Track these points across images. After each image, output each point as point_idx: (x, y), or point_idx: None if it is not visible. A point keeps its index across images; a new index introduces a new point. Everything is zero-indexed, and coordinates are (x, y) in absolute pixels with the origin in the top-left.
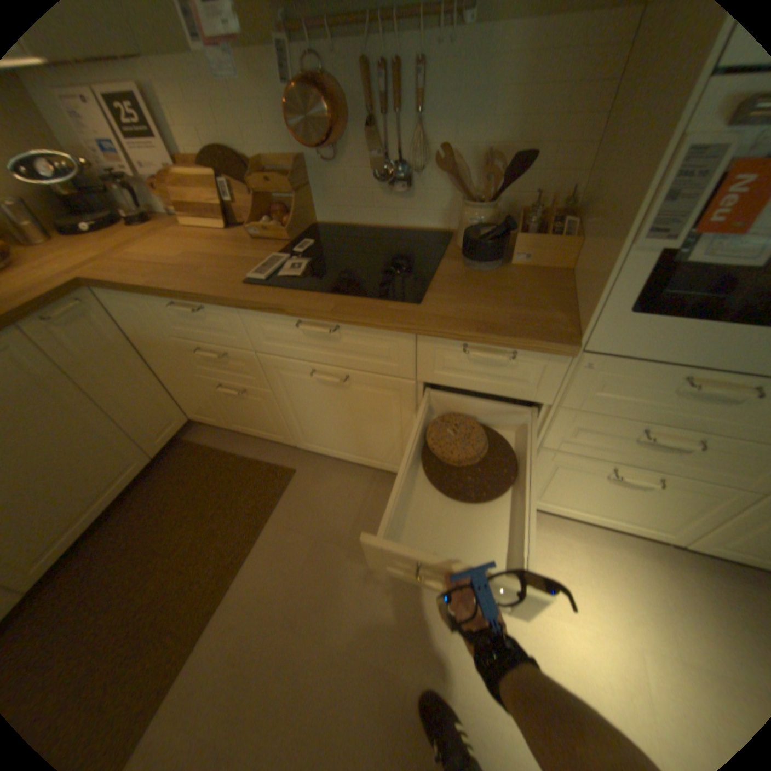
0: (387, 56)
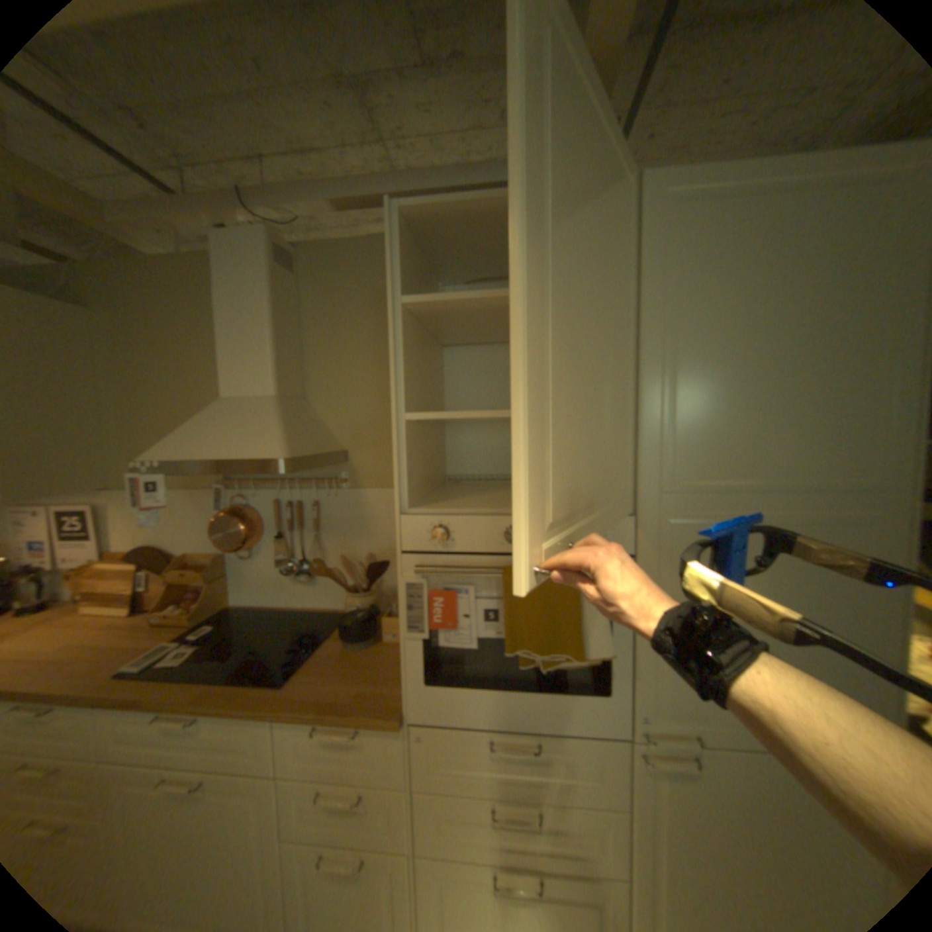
0: (292, 500)
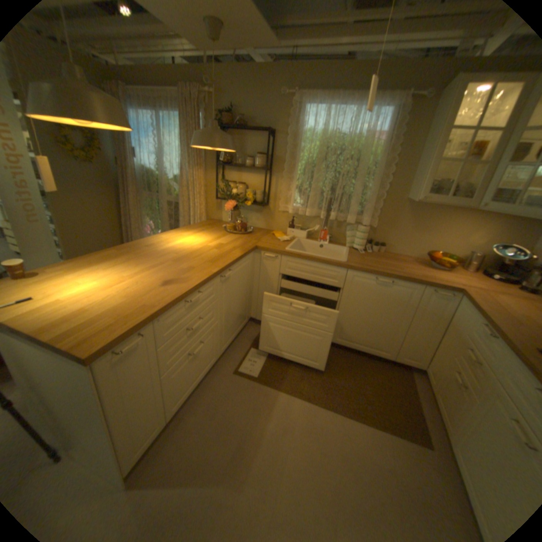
0: None
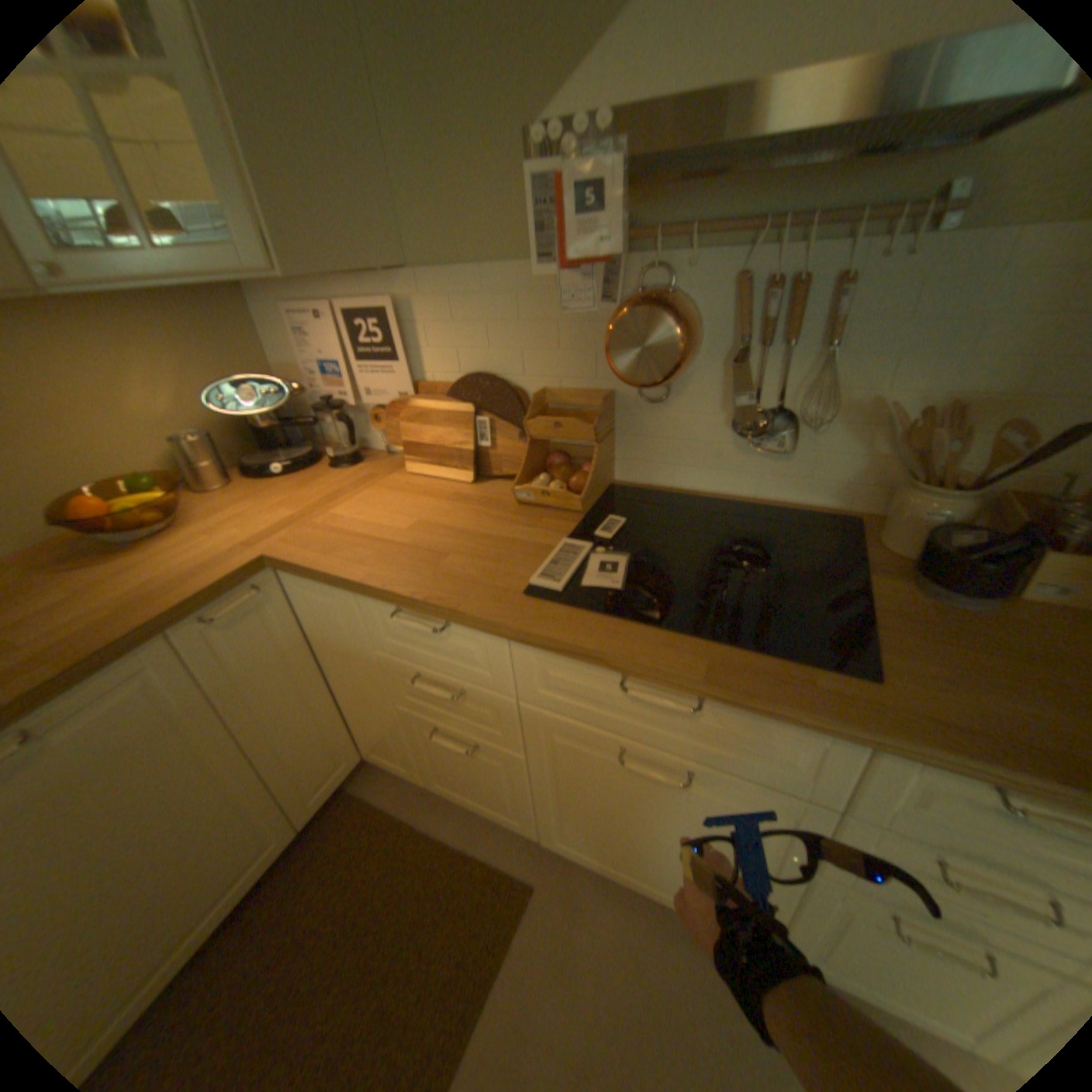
0: (789, 269)
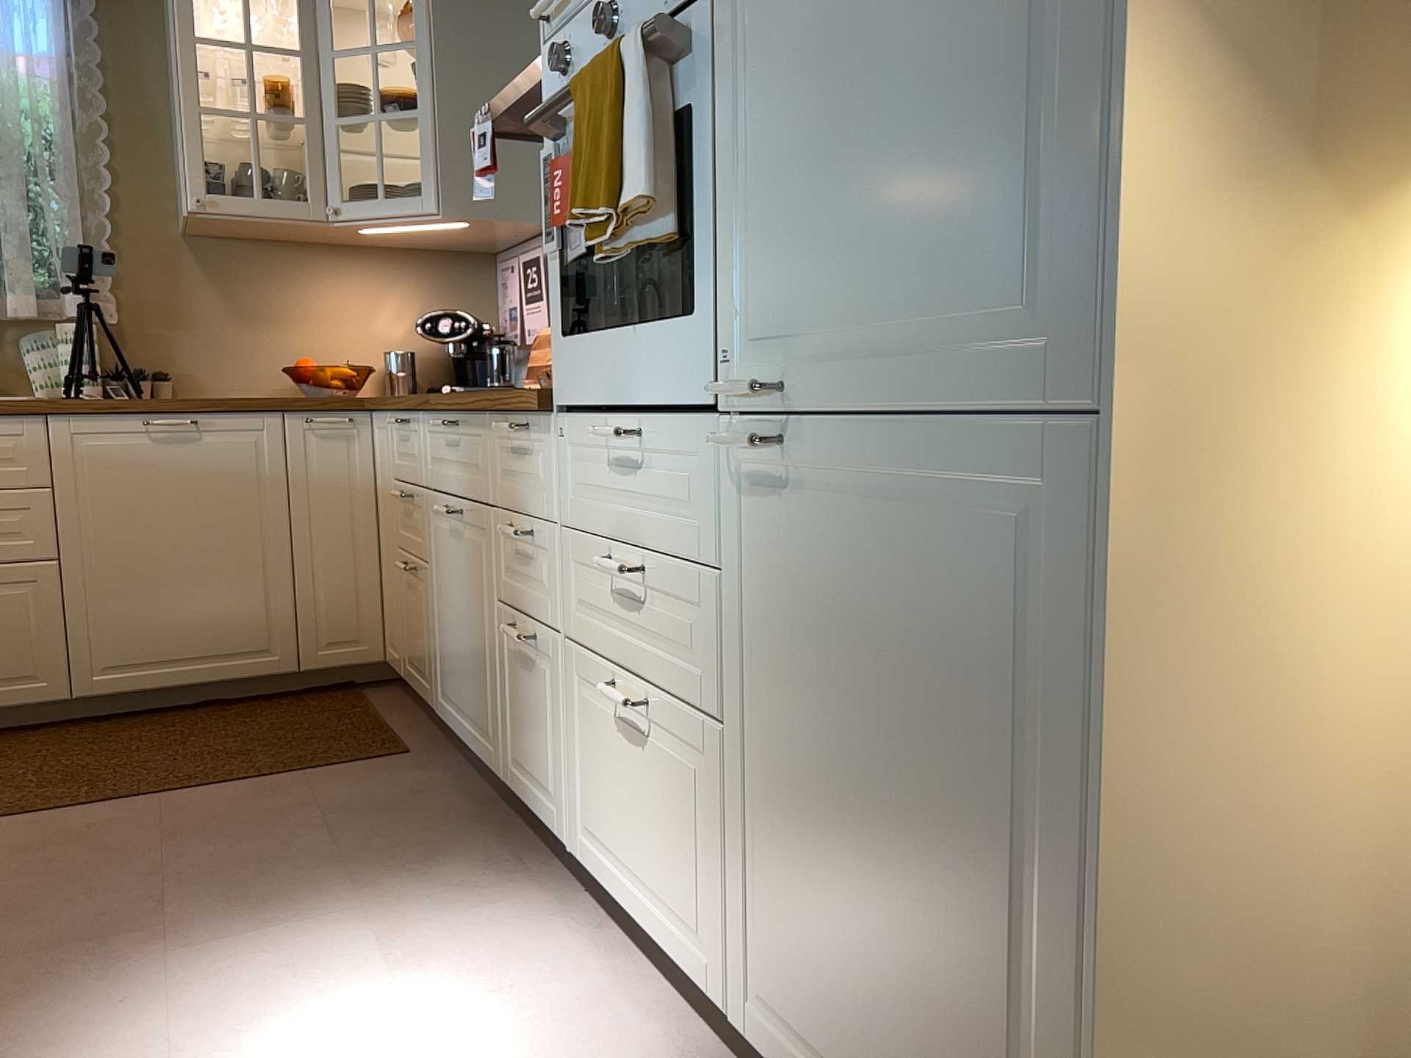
0: None
